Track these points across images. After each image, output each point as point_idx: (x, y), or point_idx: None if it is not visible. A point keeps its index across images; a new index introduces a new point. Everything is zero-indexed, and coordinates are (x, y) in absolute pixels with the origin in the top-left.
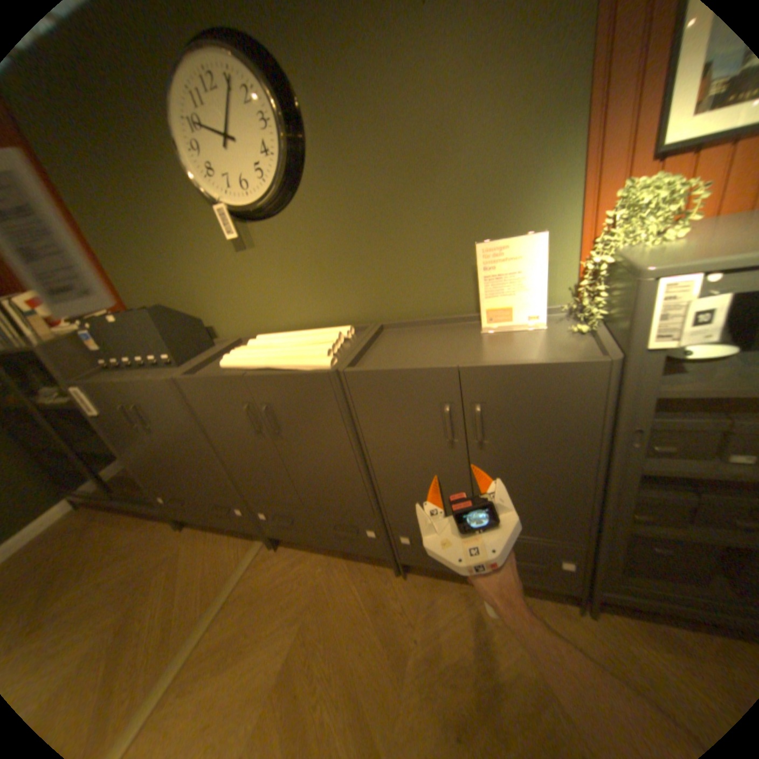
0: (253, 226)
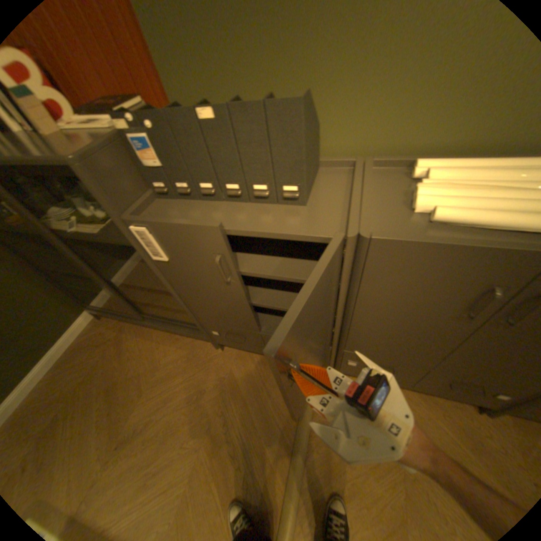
0: None
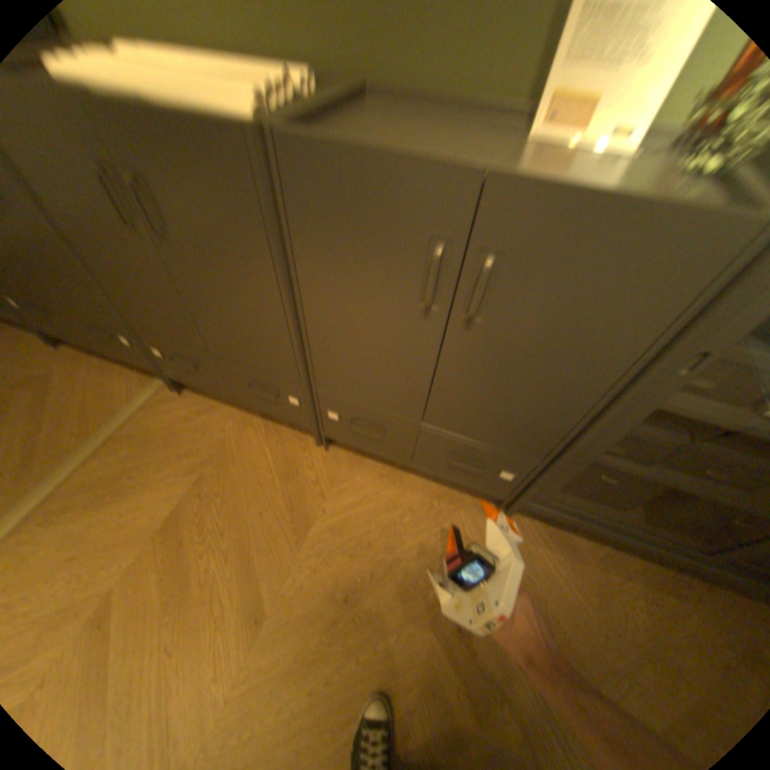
0: None
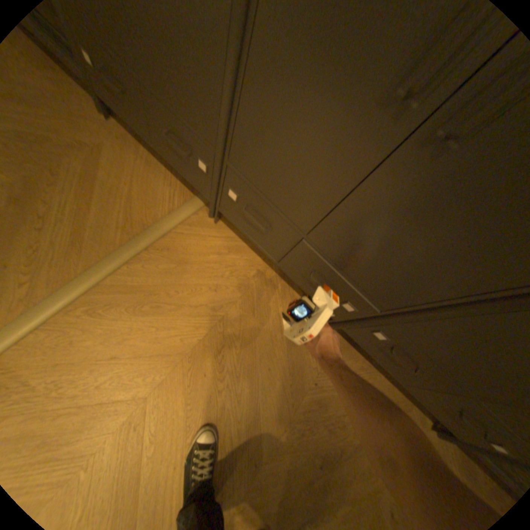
0: None
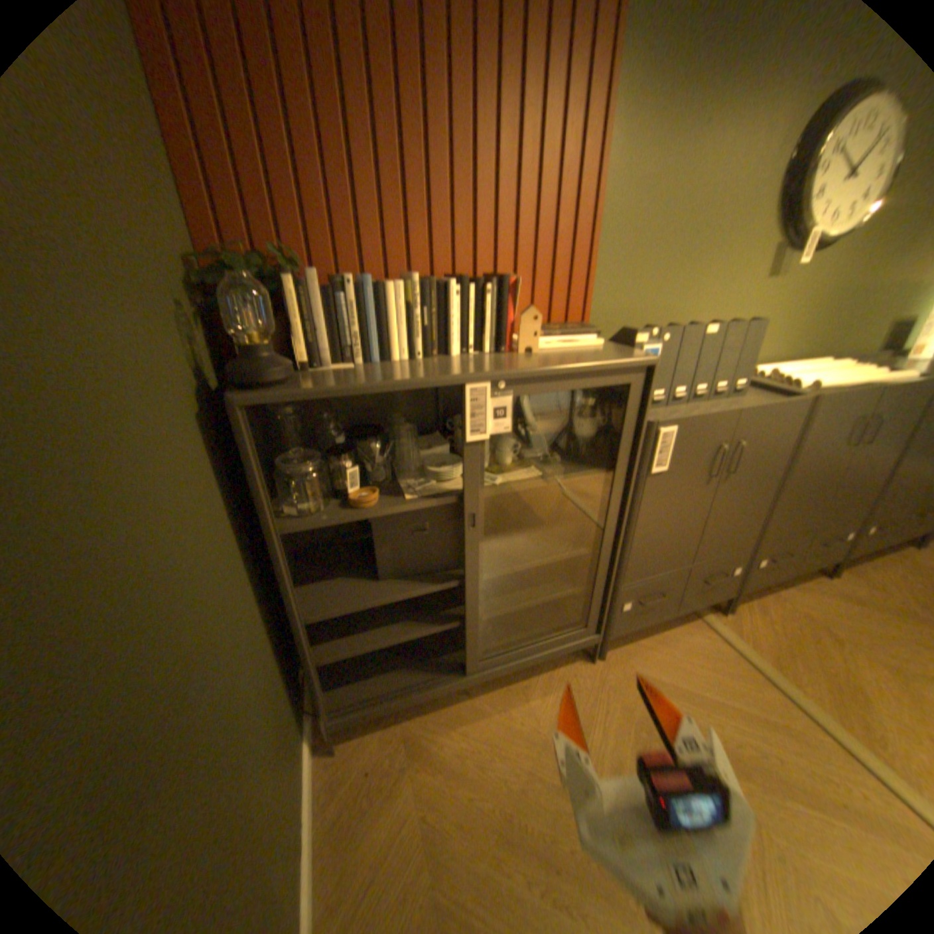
0: (799, 256)
